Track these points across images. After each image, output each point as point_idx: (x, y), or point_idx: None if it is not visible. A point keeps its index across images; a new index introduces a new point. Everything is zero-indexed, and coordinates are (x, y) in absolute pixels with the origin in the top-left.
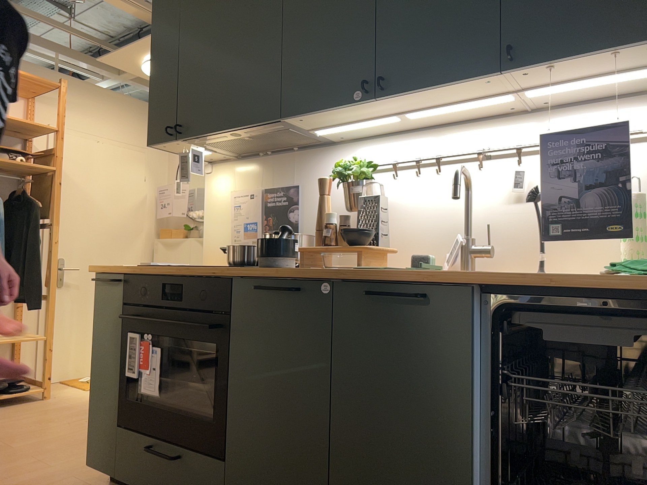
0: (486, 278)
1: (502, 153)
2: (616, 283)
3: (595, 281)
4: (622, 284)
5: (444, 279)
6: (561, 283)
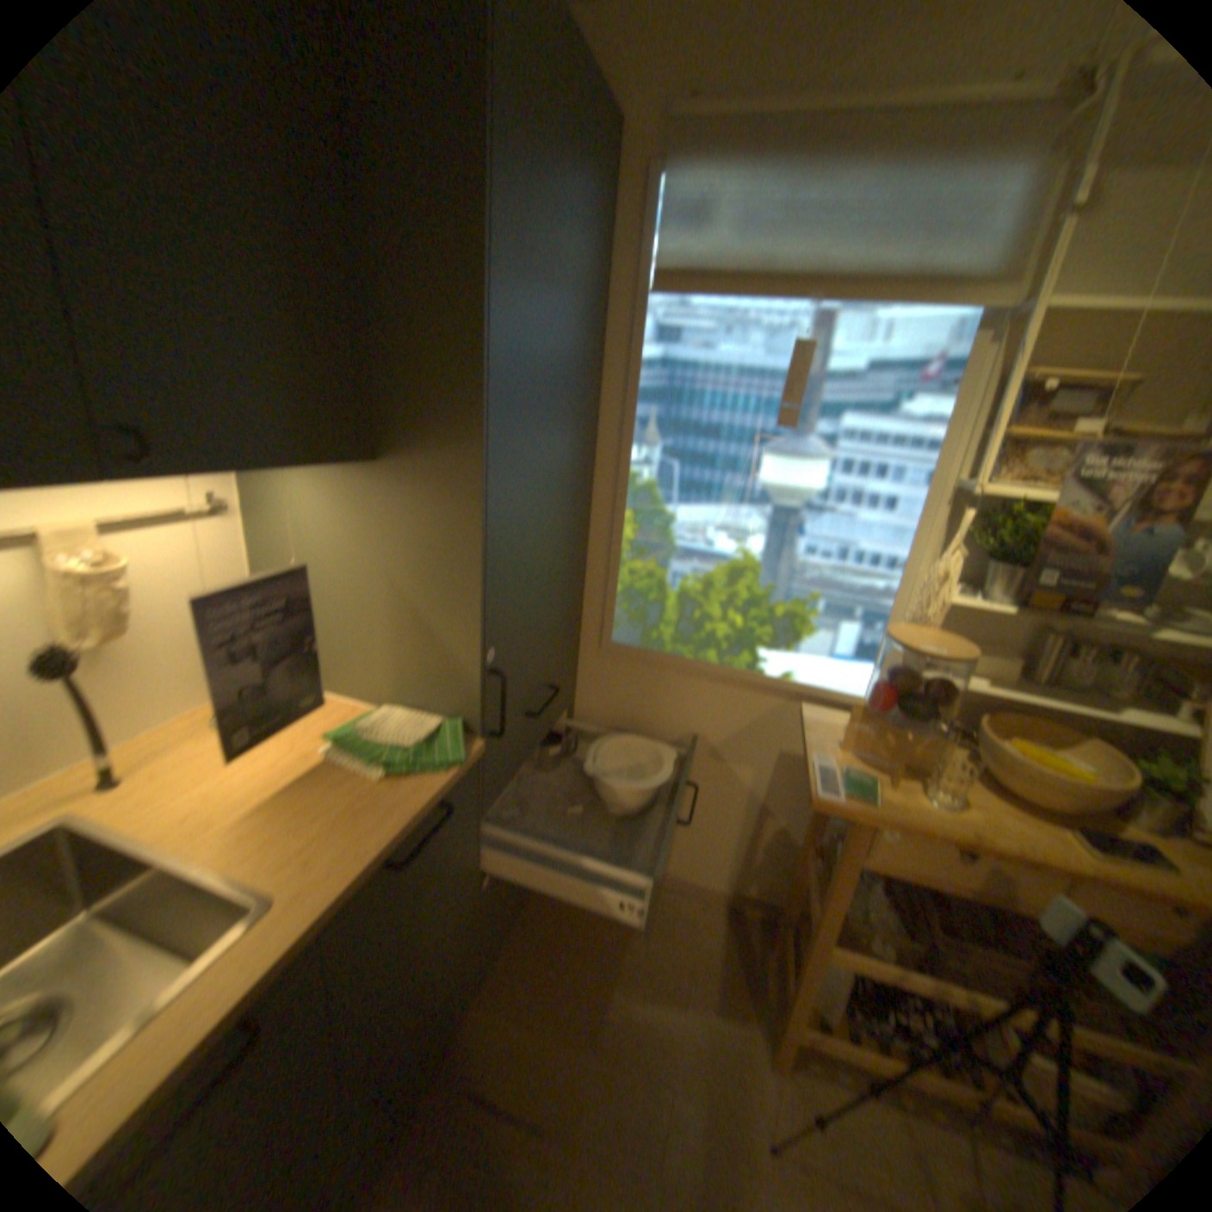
0: (340, 908)
1: None
2: (442, 798)
3: (414, 806)
4: (432, 792)
5: (278, 973)
6: (405, 836)
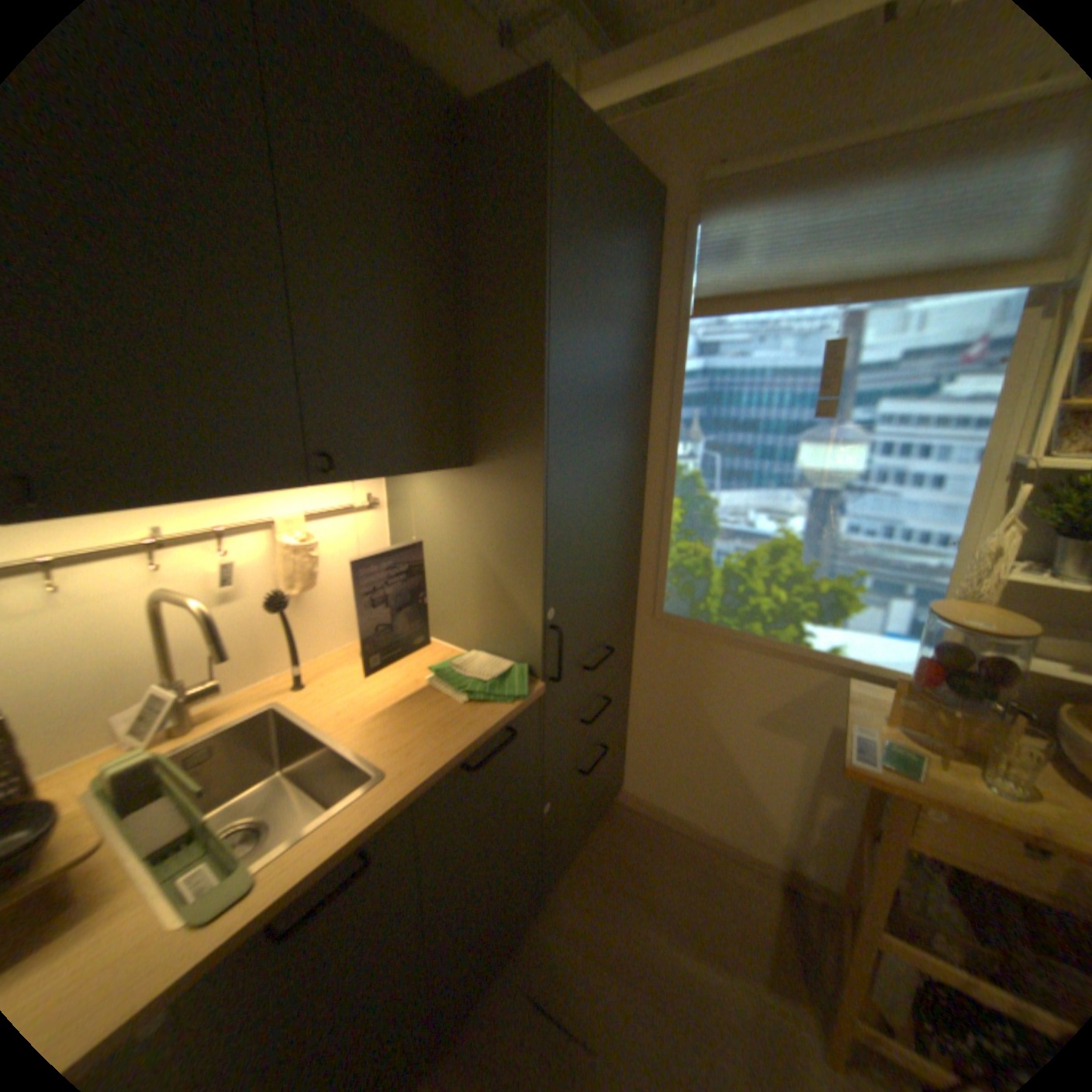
0: (427, 786)
1: (182, 537)
2: (507, 721)
3: (485, 724)
4: (500, 716)
5: (383, 821)
6: (477, 744)
